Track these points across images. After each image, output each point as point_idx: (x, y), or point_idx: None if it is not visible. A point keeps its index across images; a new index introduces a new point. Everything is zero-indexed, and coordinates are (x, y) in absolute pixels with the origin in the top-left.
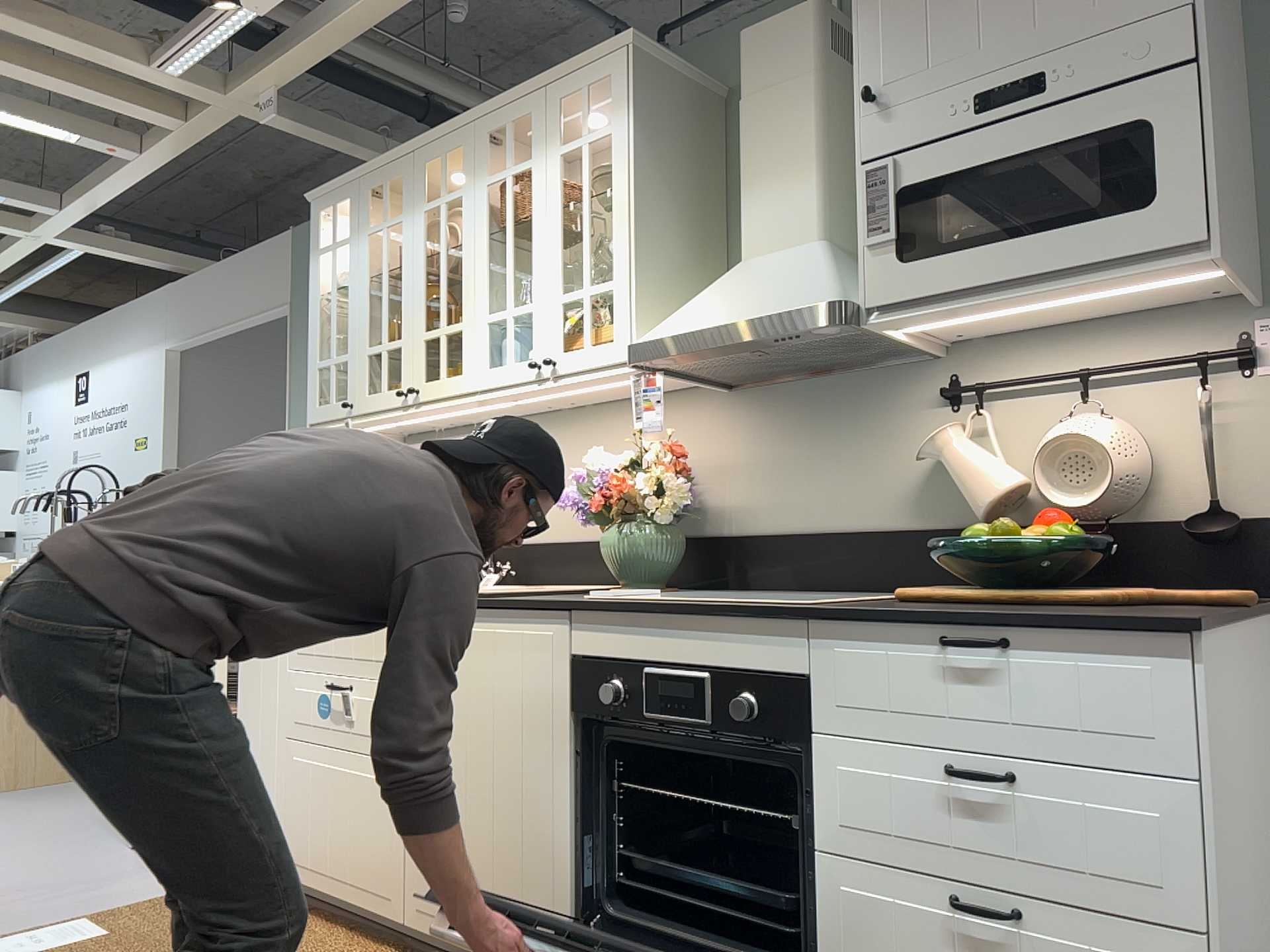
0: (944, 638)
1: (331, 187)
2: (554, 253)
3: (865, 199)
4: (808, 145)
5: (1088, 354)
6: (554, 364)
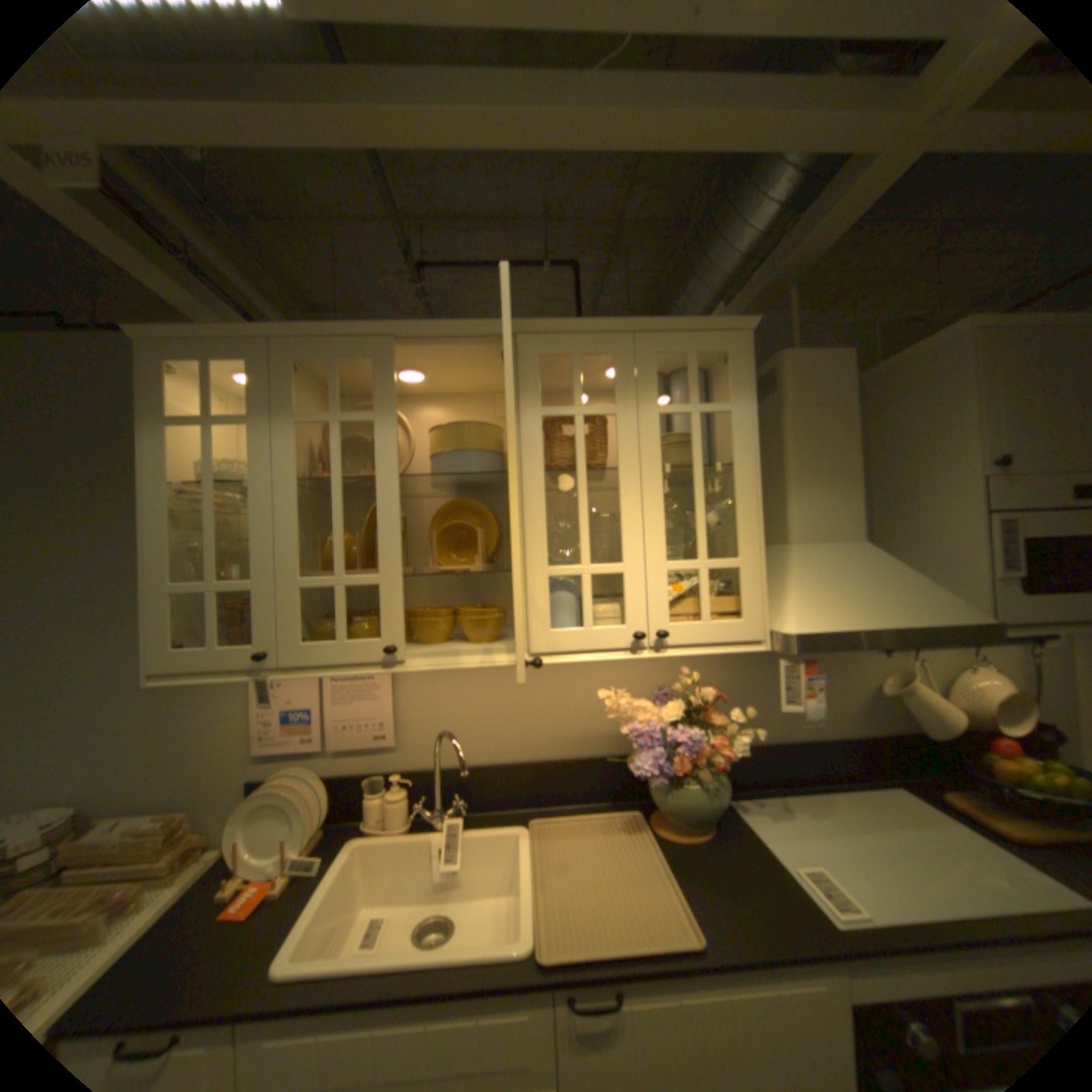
0: None
1: (196, 330)
2: (657, 517)
3: (1001, 541)
4: (857, 464)
5: None
6: (663, 637)
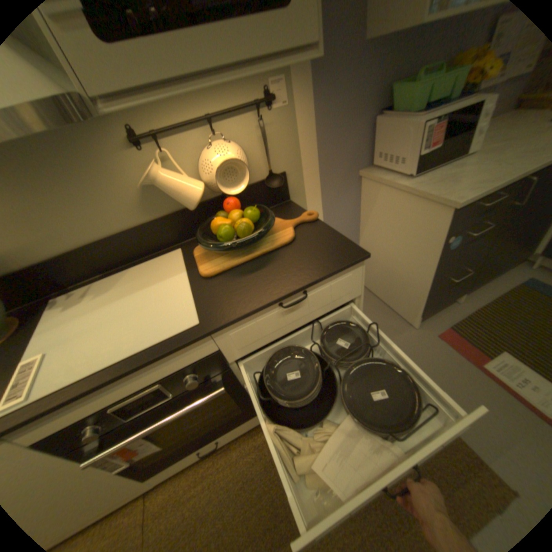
0: (279, 303)
1: None
2: None
3: None
4: None
5: (202, 103)
6: None
